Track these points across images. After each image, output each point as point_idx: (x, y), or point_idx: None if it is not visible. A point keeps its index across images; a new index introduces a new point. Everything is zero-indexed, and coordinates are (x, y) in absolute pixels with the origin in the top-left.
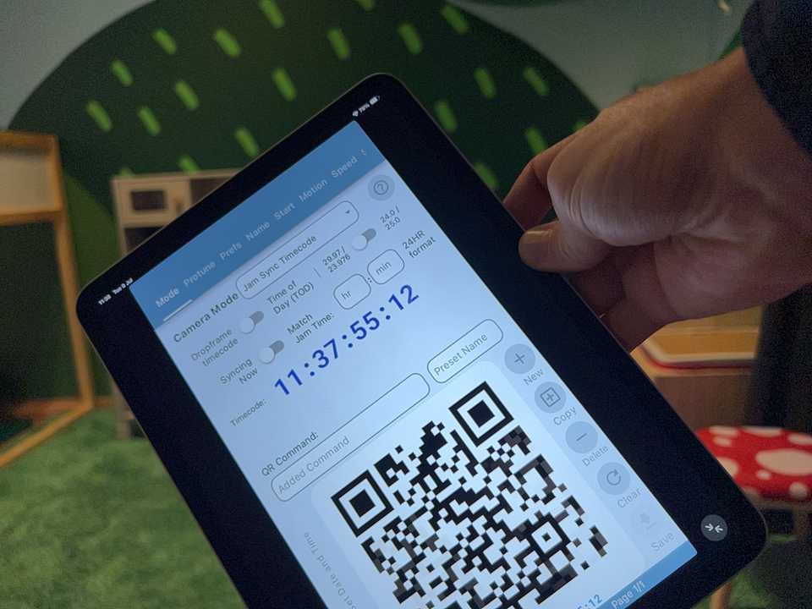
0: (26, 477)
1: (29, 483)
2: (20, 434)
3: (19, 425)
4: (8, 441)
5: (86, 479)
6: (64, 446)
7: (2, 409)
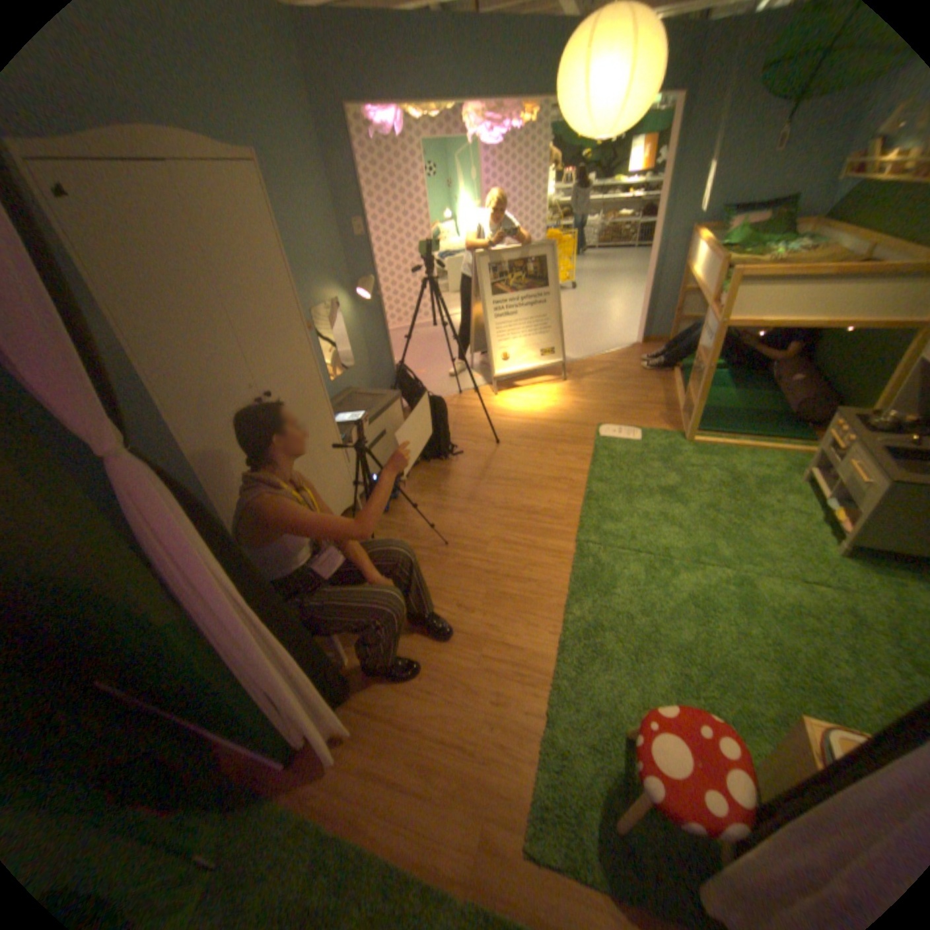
0: (746, 459)
1: (741, 461)
2: (804, 443)
3: (816, 439)
4: (792, 441)
5: (751, 478)
6: (790, 461)
7: (828, 426)
